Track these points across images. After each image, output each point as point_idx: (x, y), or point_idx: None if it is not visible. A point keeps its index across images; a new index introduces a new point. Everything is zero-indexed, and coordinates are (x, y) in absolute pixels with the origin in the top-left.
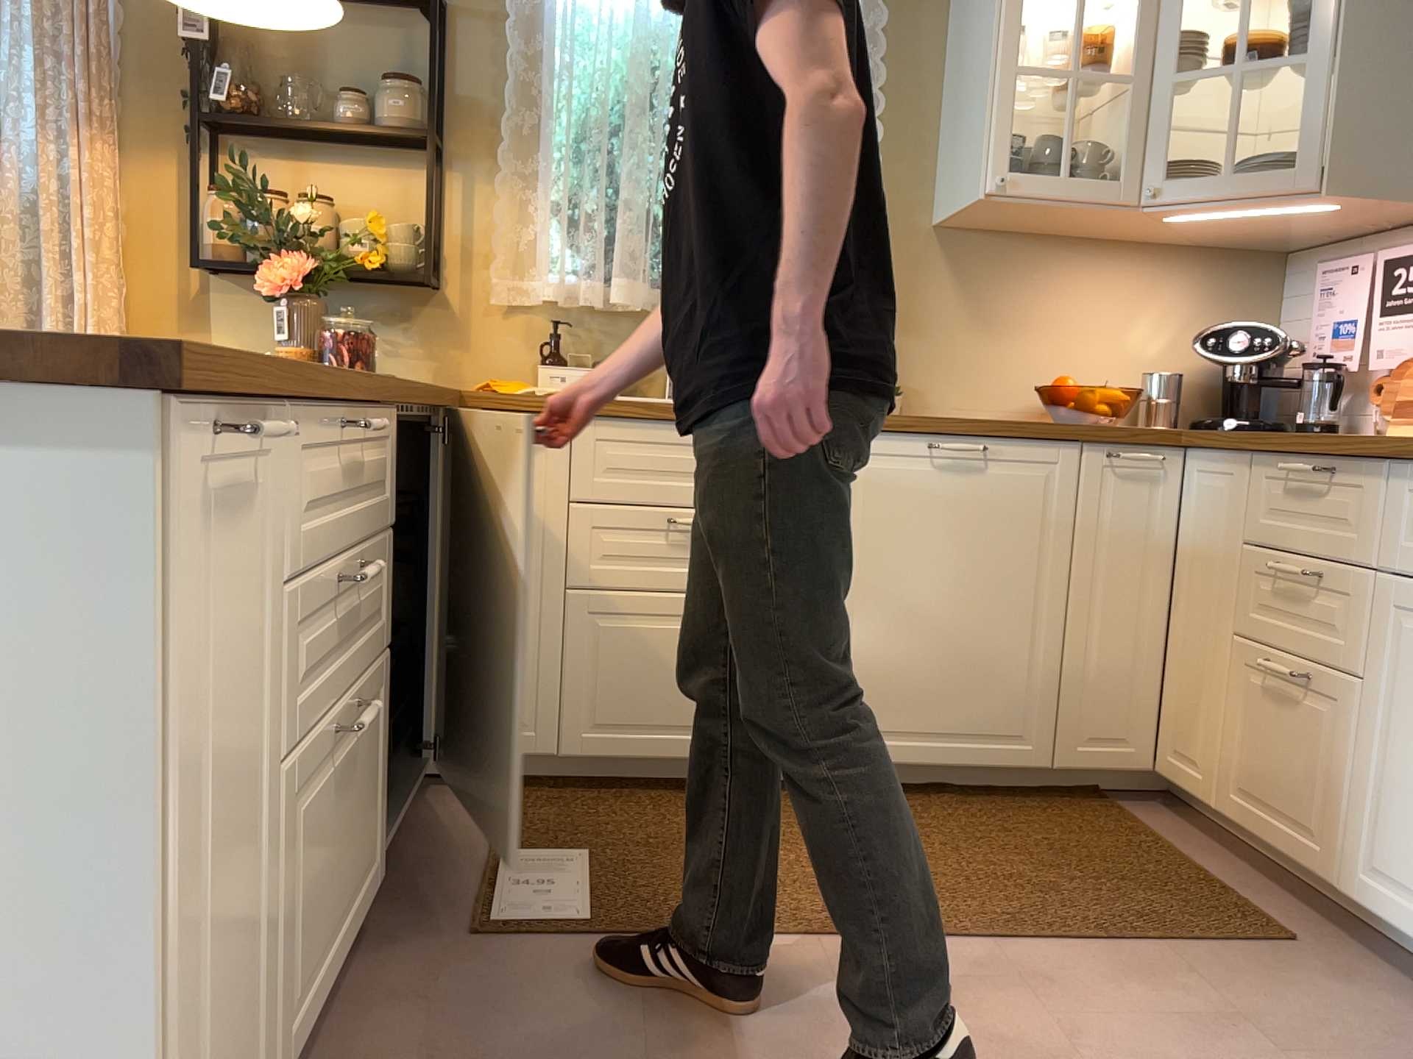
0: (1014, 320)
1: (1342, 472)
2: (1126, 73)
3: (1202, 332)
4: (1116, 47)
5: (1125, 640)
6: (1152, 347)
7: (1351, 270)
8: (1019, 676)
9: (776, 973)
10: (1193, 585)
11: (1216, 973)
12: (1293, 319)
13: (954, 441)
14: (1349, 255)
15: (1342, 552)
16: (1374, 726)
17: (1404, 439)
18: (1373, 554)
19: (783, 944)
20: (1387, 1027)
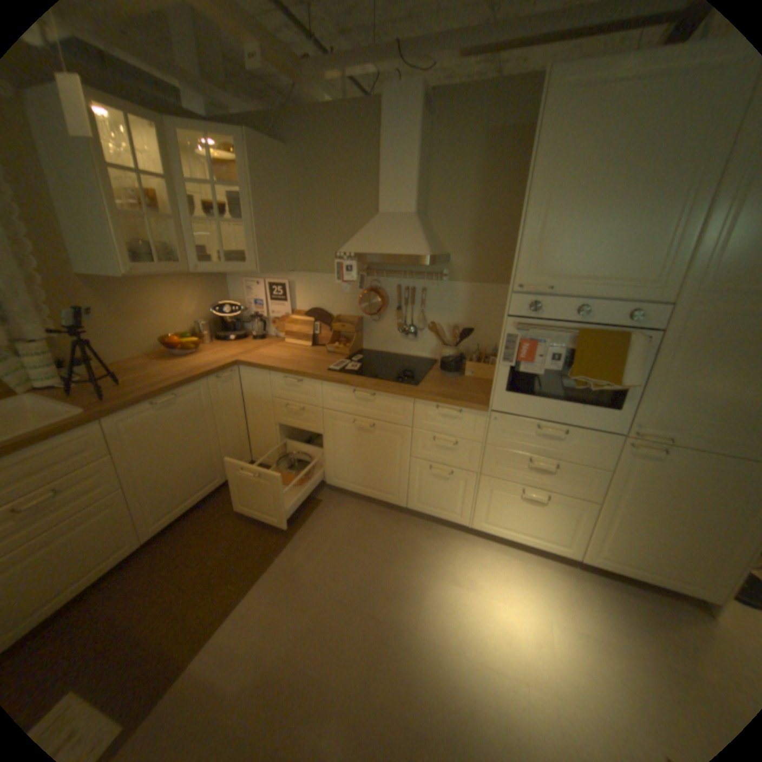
0: (133, 313)
1: (305, 381)
2: (162, 209)
3: (206, 301)
4: (151, 192)
5: (236, 431)
6: (191, 311)
7: (255, 283)
8: (209, 463)
9: (223, 657)
10: (253, 408)
11: (317, 528)
12: (233, 292)
13: (160, 399)
14: (250, 275)
15: (310, 402)
16: (329, 446)
17: (321, 371)
18: (320, 404)
19: (213, 640)
20: (353, 514)
